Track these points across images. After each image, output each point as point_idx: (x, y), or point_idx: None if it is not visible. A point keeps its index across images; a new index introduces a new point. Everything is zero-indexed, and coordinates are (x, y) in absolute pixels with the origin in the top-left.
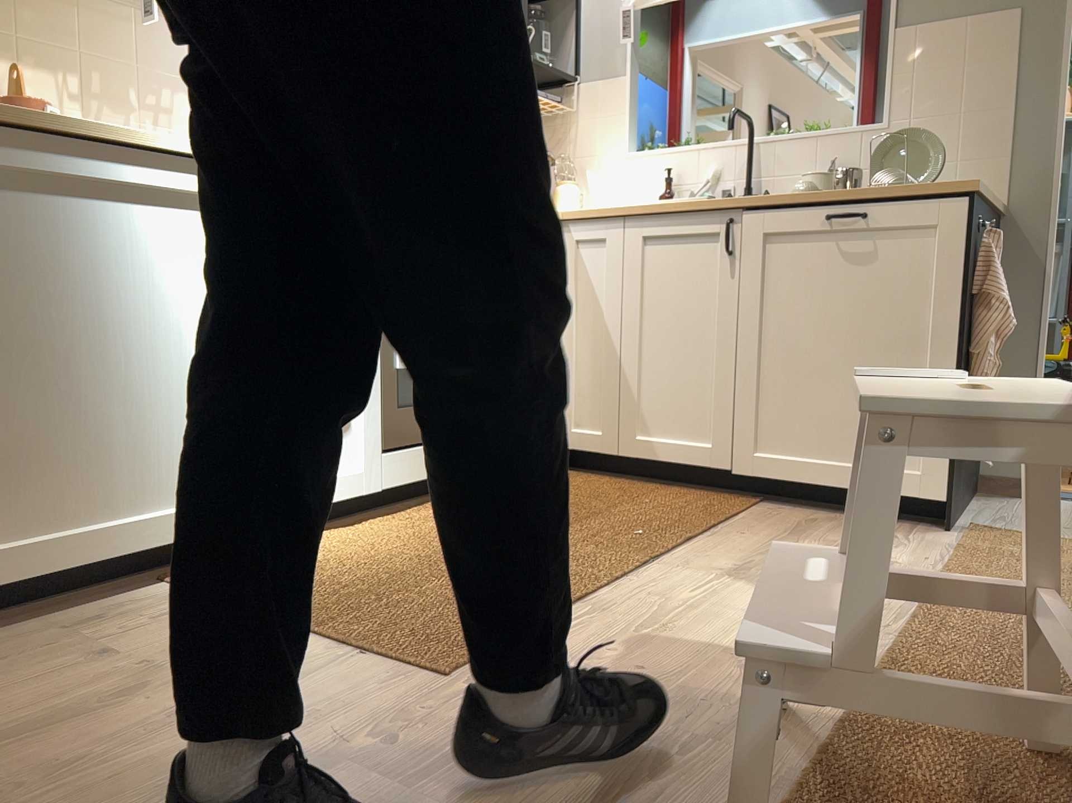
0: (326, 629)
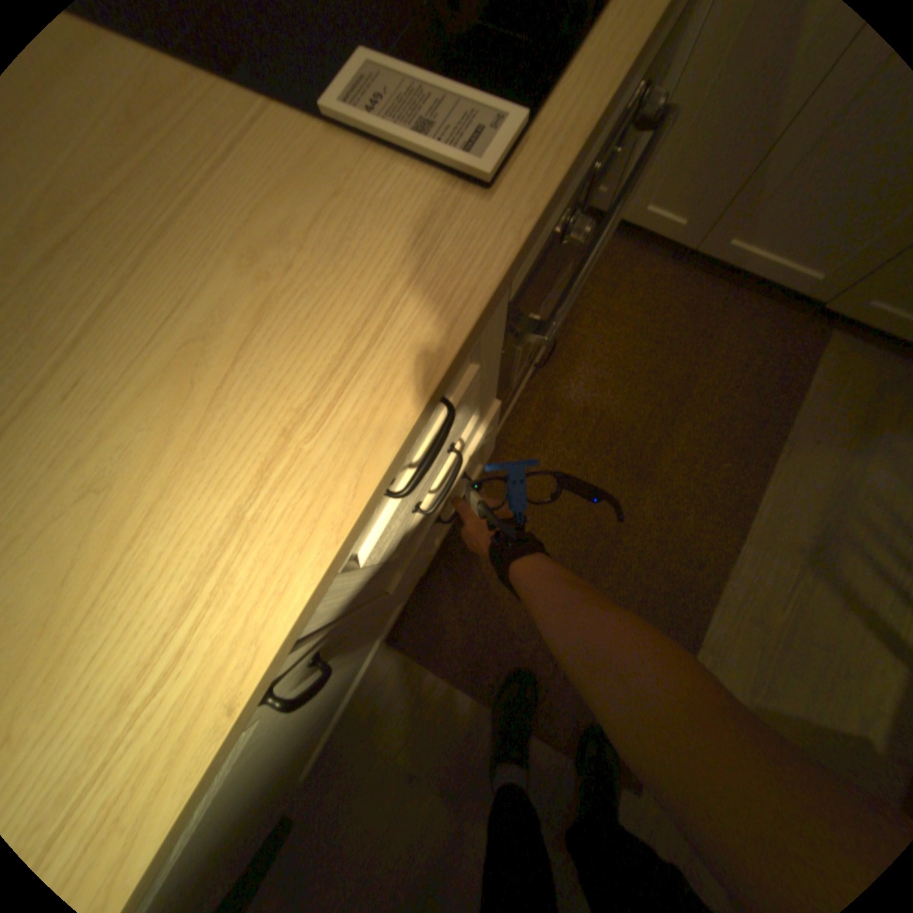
0: (541, 737)
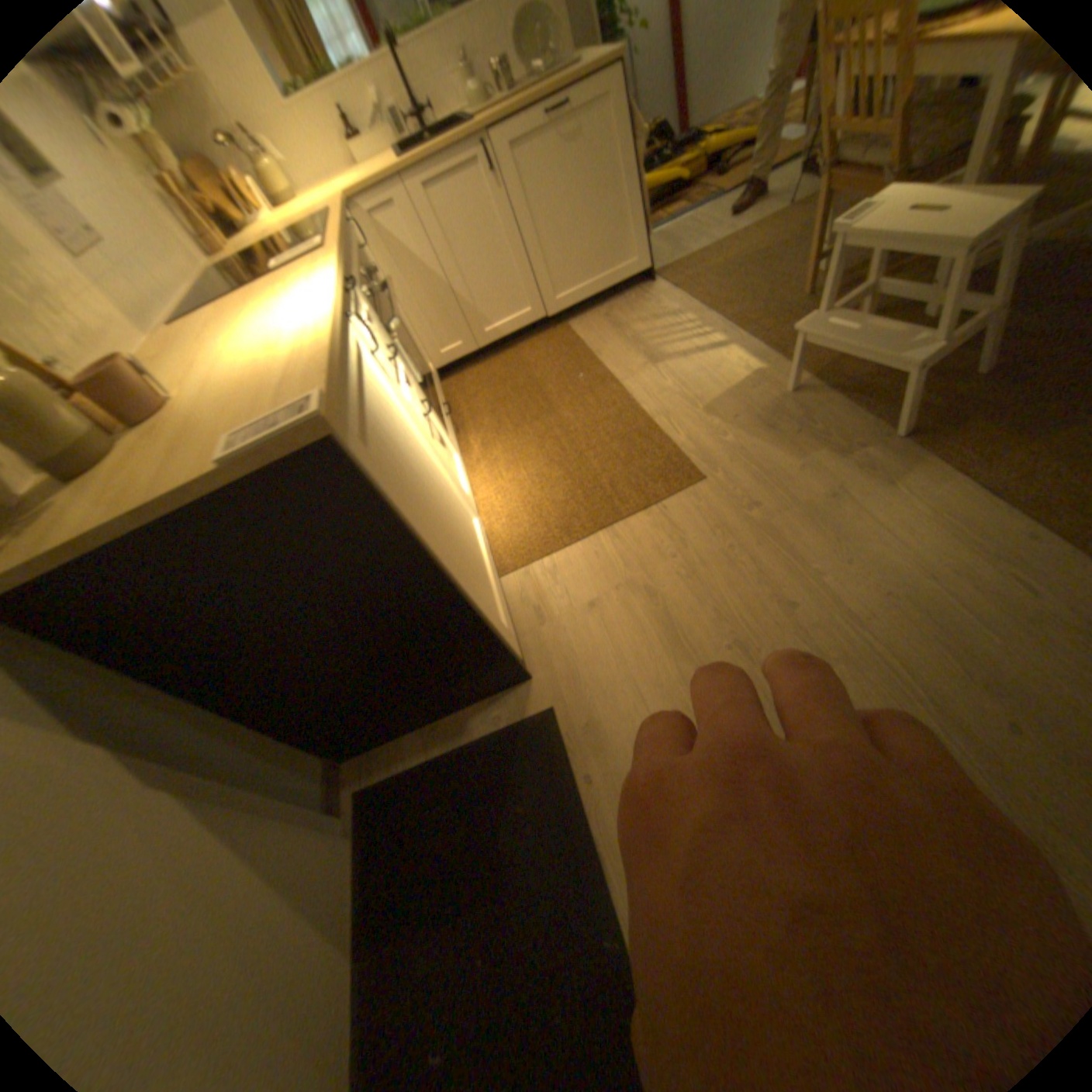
0: (630, 511)
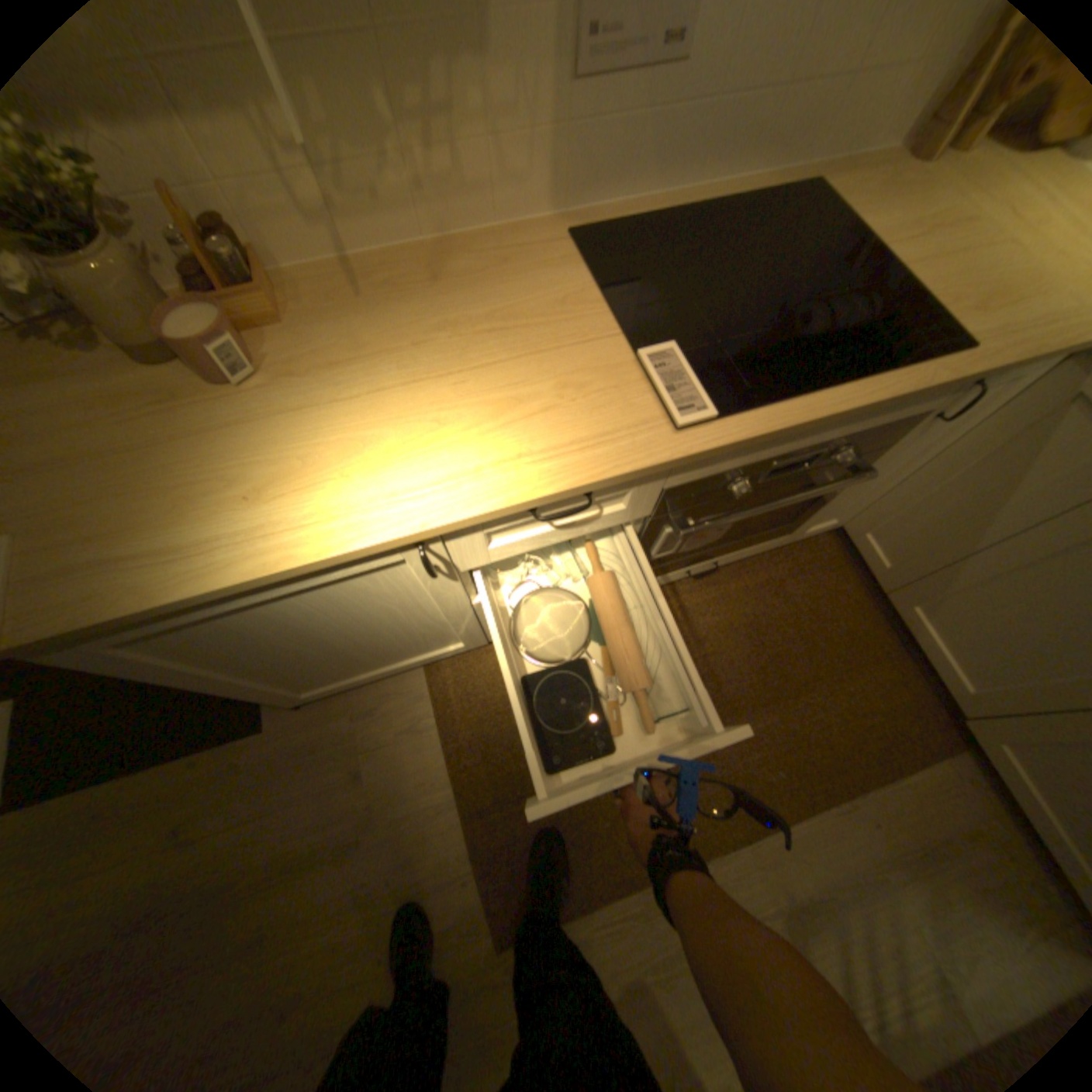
0: (468, 836)
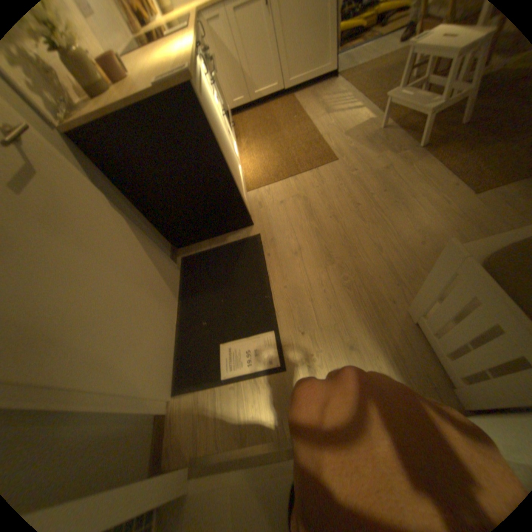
0: (304, 169)
